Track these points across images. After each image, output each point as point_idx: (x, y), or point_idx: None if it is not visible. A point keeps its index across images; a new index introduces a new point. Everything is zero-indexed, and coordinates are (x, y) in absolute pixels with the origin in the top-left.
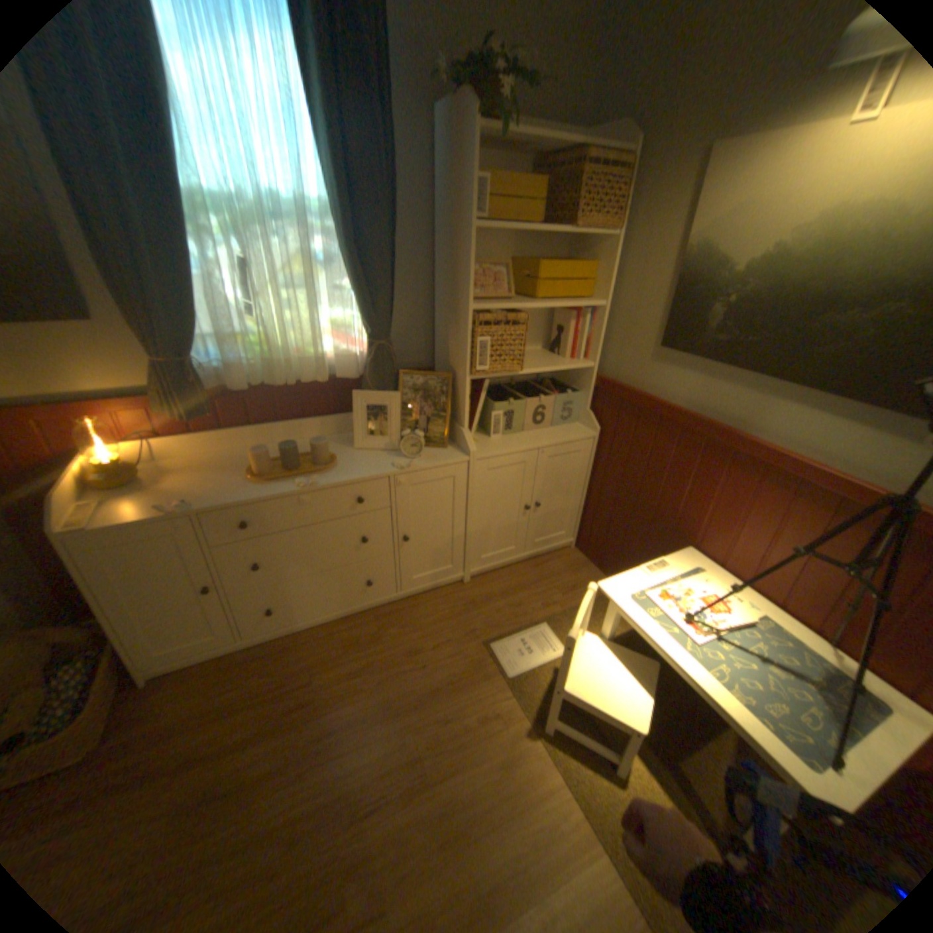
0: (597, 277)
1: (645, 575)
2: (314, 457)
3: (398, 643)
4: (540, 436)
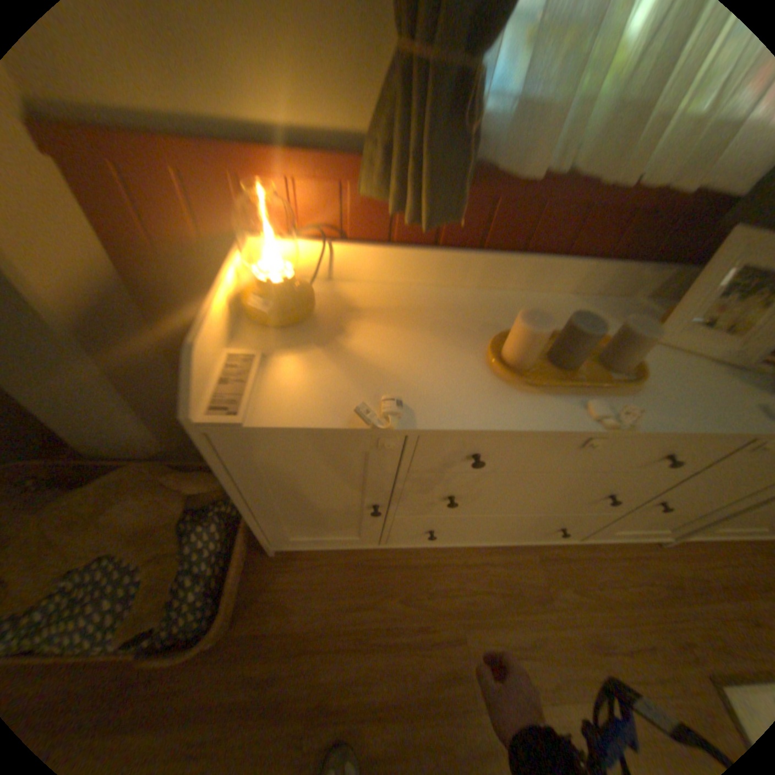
0: None
1: None
2: (613, 353)
3: (580, 623)
4: None
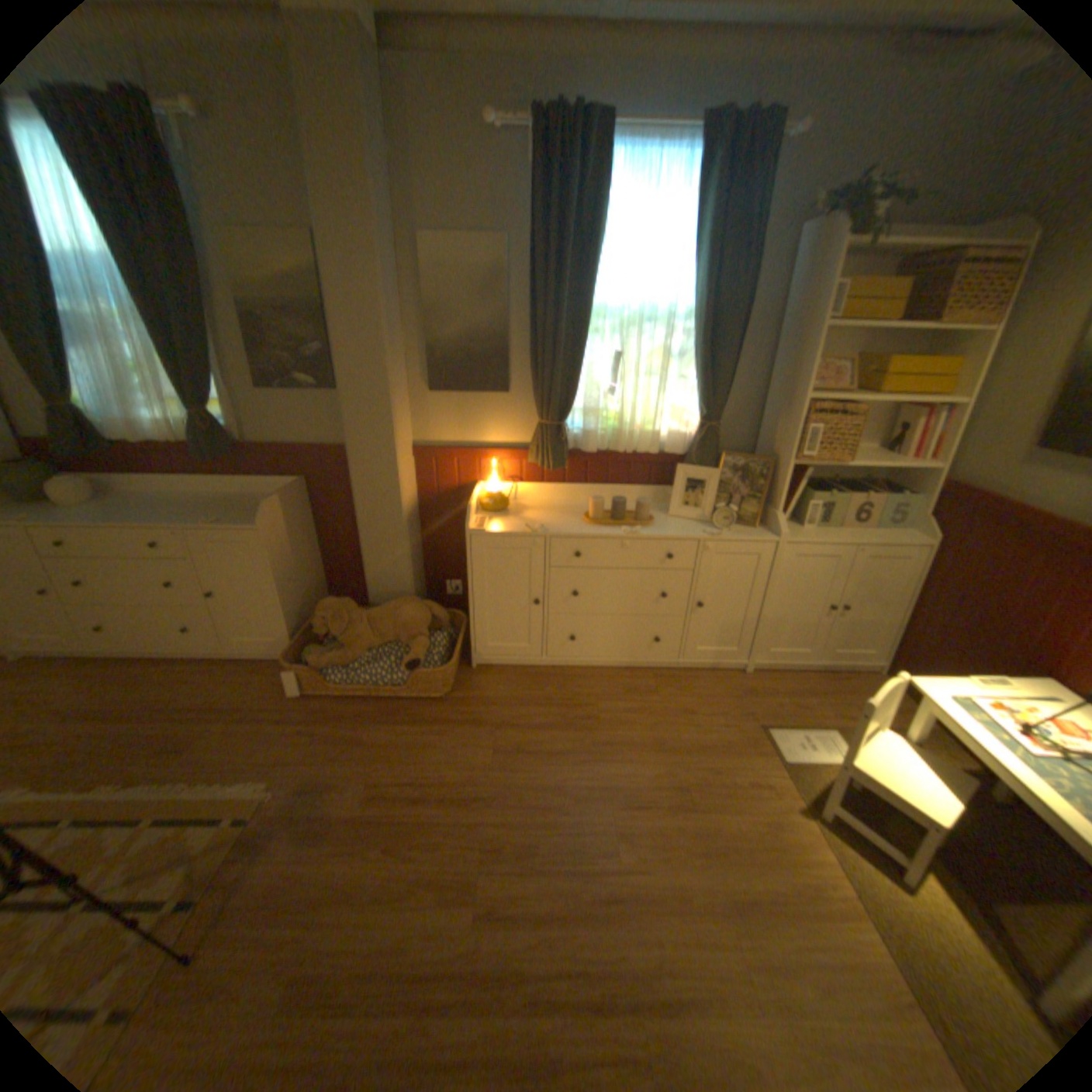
0: (960, 374)
1: (975, 686)
2: (635, 514)
3: (674, 701)
4: (861, 534)
